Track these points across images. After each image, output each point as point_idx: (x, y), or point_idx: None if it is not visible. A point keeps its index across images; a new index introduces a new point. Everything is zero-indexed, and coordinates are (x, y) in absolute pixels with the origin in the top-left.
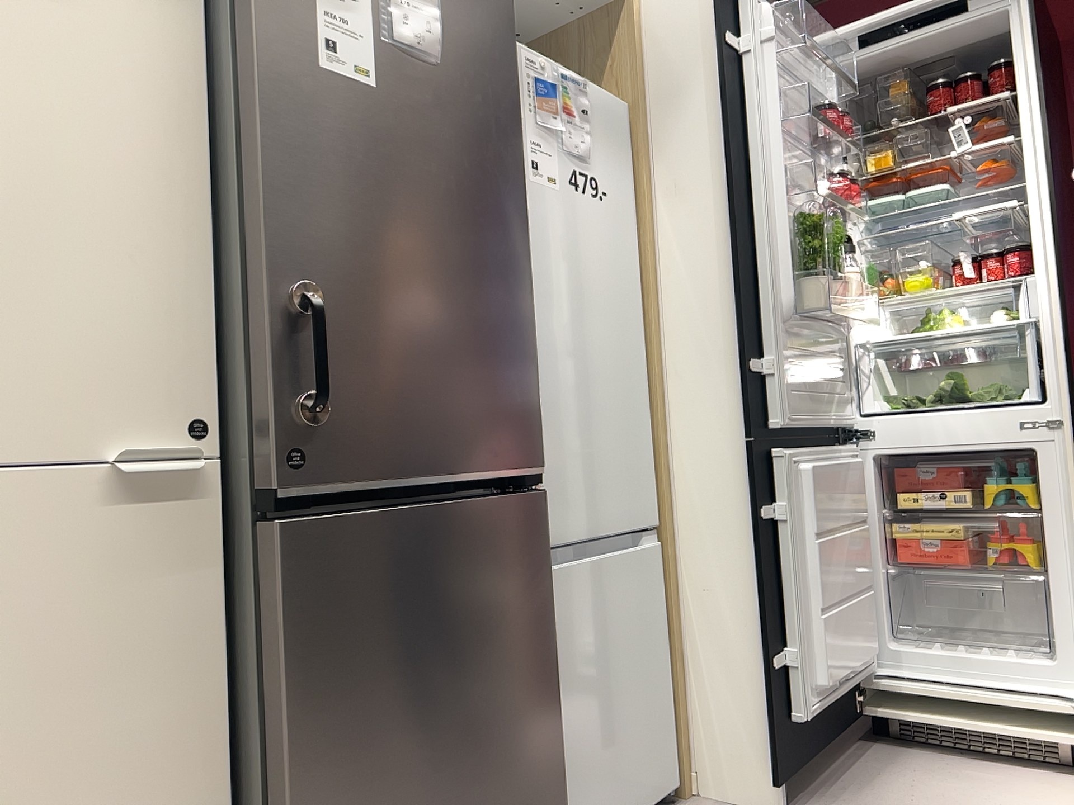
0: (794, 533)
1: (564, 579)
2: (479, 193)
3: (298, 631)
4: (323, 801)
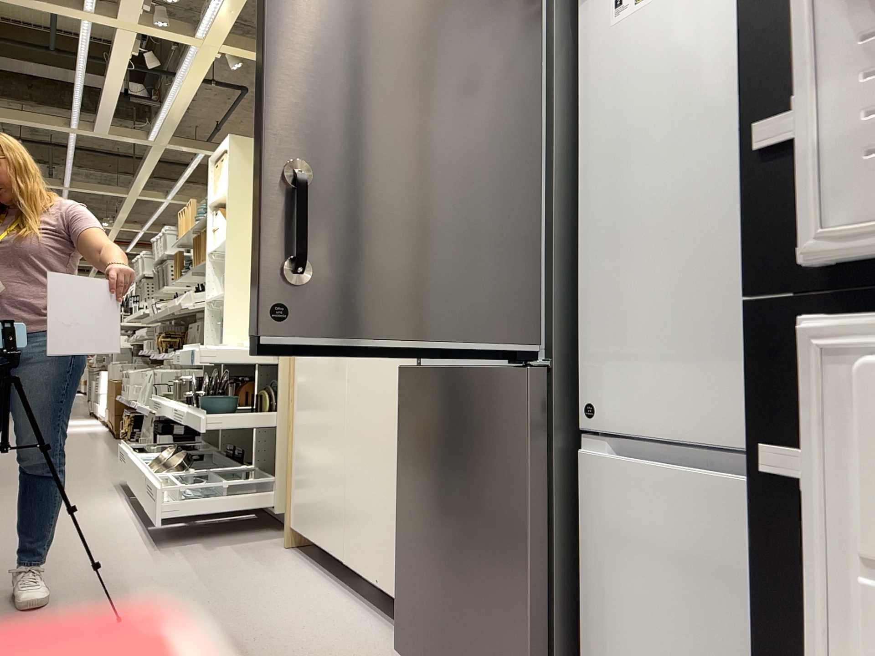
0: (845, 551)
1: (632, 479)
2: (487, 120)
3: (402, 423)
4: (405, 514)
